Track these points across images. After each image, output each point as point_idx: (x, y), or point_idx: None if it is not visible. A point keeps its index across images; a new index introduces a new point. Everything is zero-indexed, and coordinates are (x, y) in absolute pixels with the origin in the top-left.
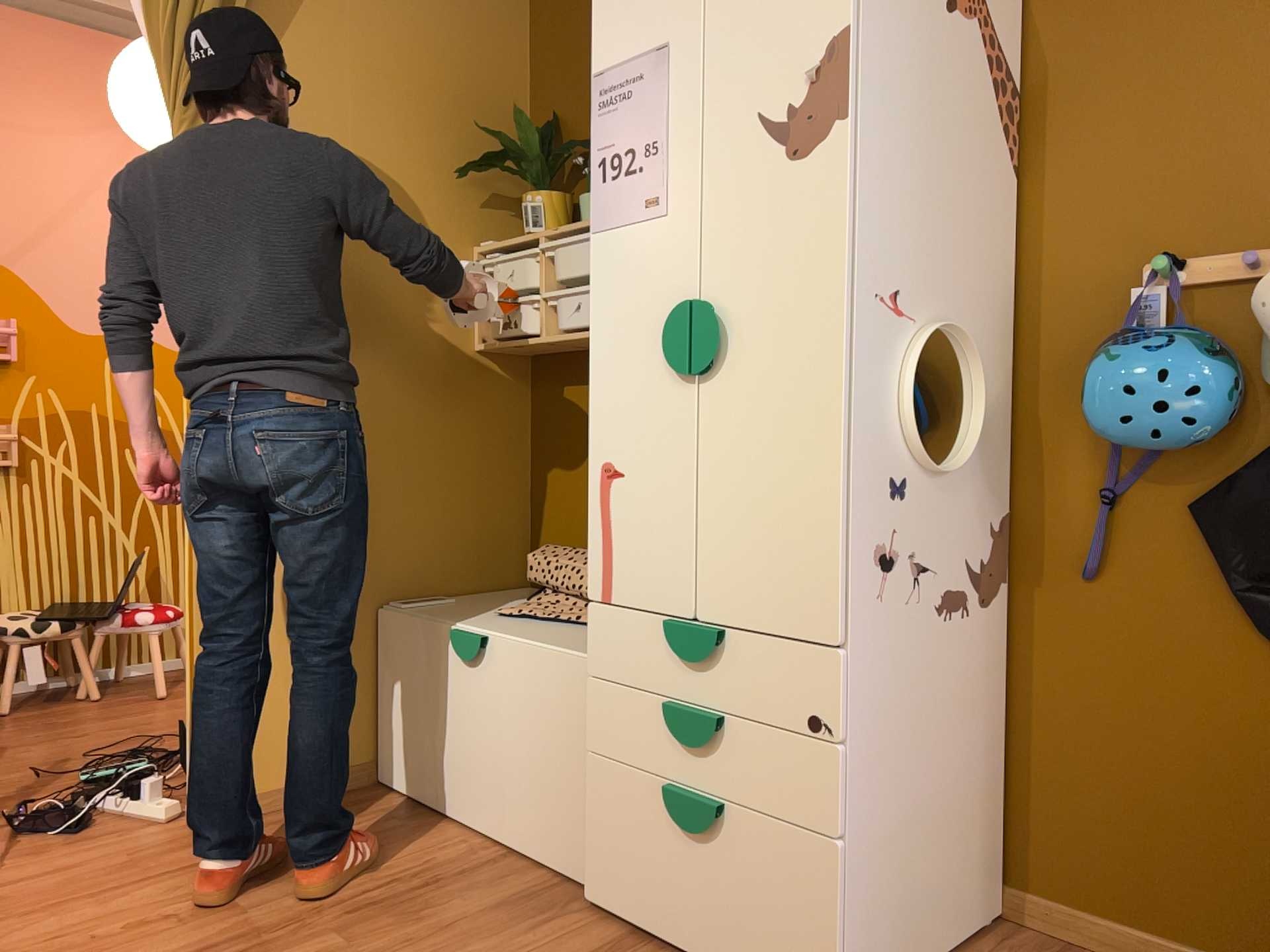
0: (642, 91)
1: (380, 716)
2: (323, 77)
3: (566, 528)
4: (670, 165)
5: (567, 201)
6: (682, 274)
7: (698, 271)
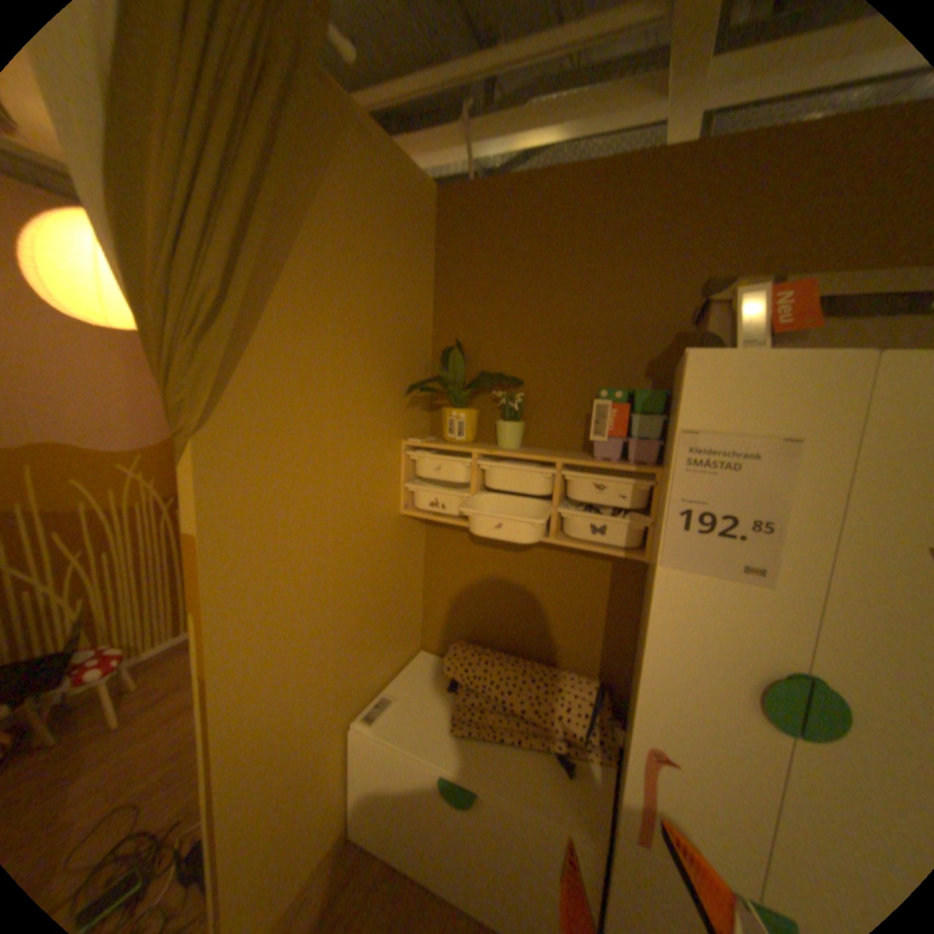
0: (758, 469)
1: (348, 794)
2: (309, 318)
3: (456, 621)
4: (788, 548)
5: (478, 415)
6: (790, 646)
7: (814, 652)
